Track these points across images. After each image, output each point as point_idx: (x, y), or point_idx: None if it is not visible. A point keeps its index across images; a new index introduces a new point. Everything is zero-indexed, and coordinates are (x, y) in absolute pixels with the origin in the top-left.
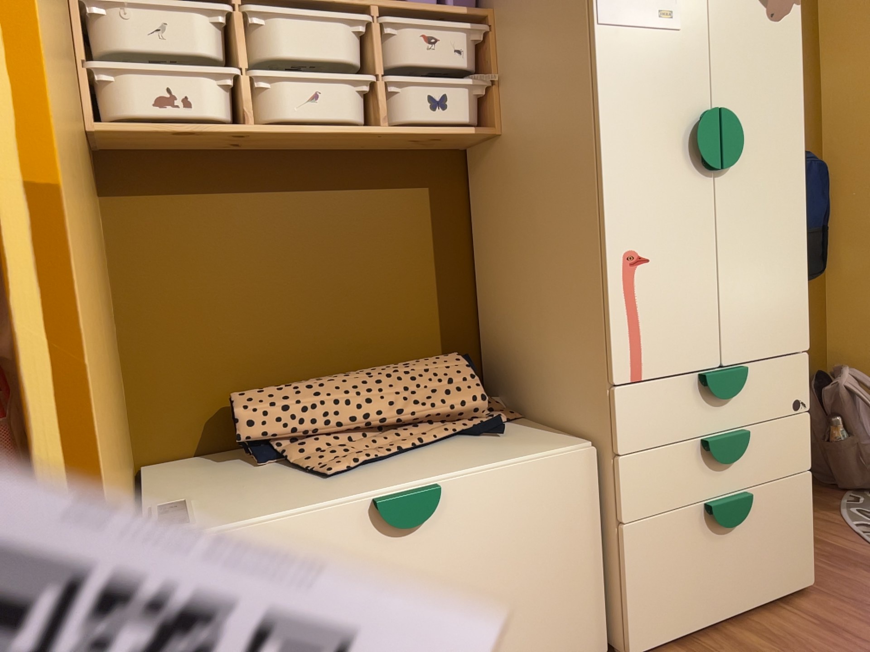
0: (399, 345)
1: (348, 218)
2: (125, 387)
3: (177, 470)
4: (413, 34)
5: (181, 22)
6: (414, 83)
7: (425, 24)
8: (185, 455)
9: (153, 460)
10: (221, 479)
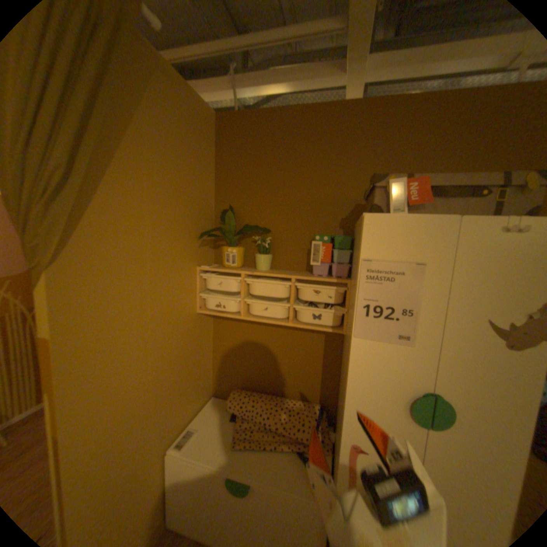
0: (301, 391)
1: (288, 340)
2: (211, 373)
3: (215, 406)
4: (307, 290)
5: (225, 282)
6: (305, 309)
7: (313, 287)
8: (225, 398)
9: (216, 396)
10: (216, 422)
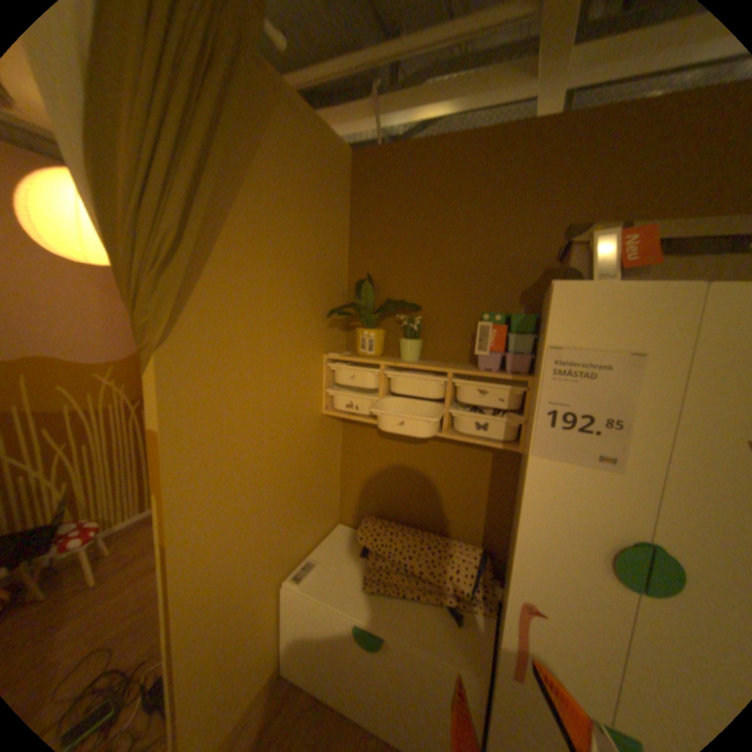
0: (456, 527)
1: (441, 457)
2: (338, 493)
3: (343, 535)
4: (469, 390)
5: (359, 375)
6: (466, 415)
7: (477, 386)
8: (355, 527)
9: (344, 523)
10: (343, 556)
